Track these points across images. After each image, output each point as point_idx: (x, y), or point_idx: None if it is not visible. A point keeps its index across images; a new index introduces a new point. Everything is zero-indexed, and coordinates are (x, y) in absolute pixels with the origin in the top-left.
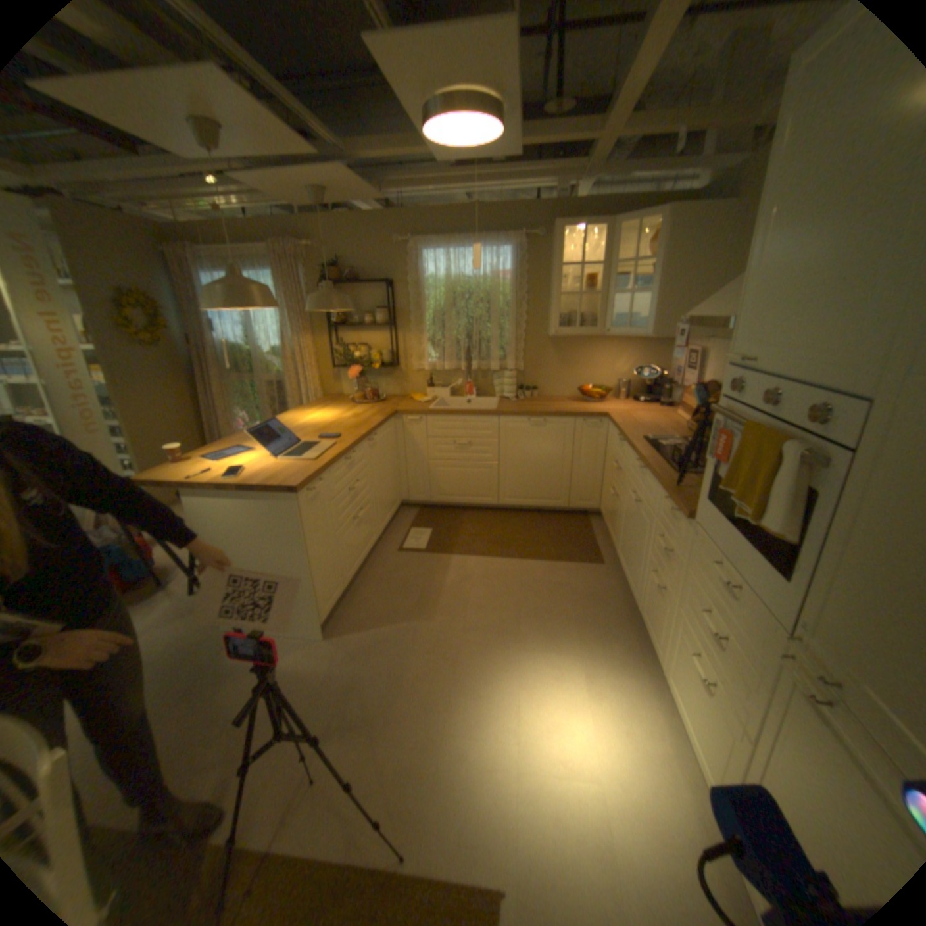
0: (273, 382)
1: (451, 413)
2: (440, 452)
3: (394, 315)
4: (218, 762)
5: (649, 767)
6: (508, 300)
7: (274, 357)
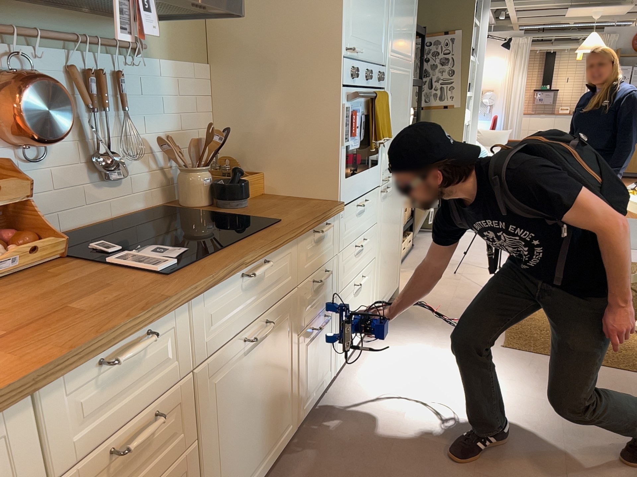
0: None
1: None
2: None
3: None
4: None
5: (383, 363)
6: None
7: None
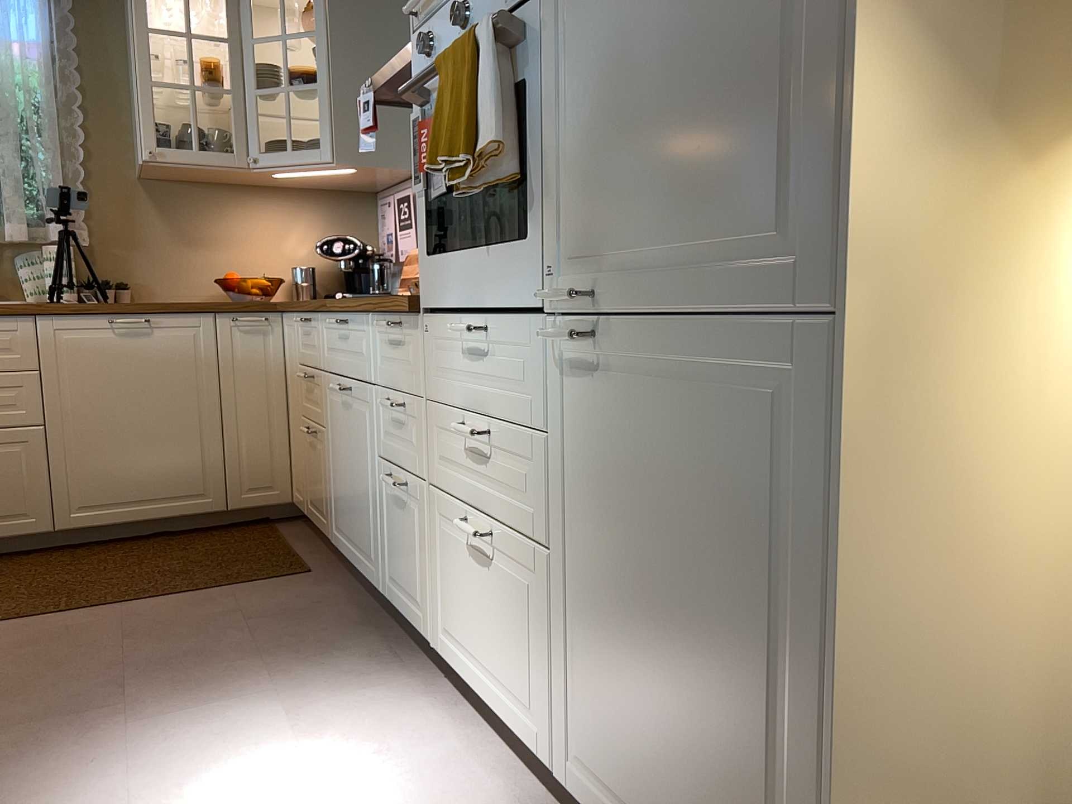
0: None
1: None
2: None
3: None
4: None
5: (428, 787)
6: (41, 97)
7: None
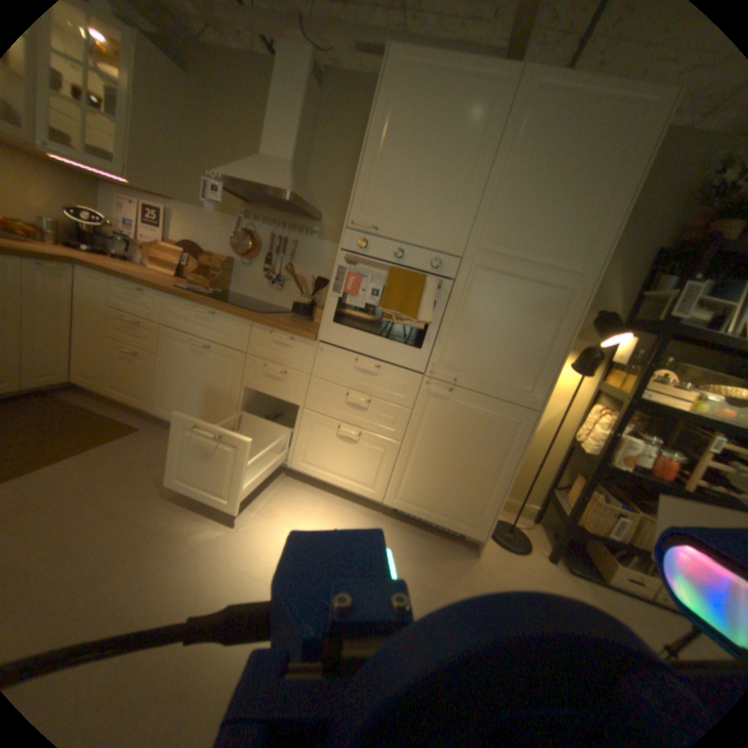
0: None
1: None
2: None
3: None
4: None
5: (328, 516)
6: None
7: None
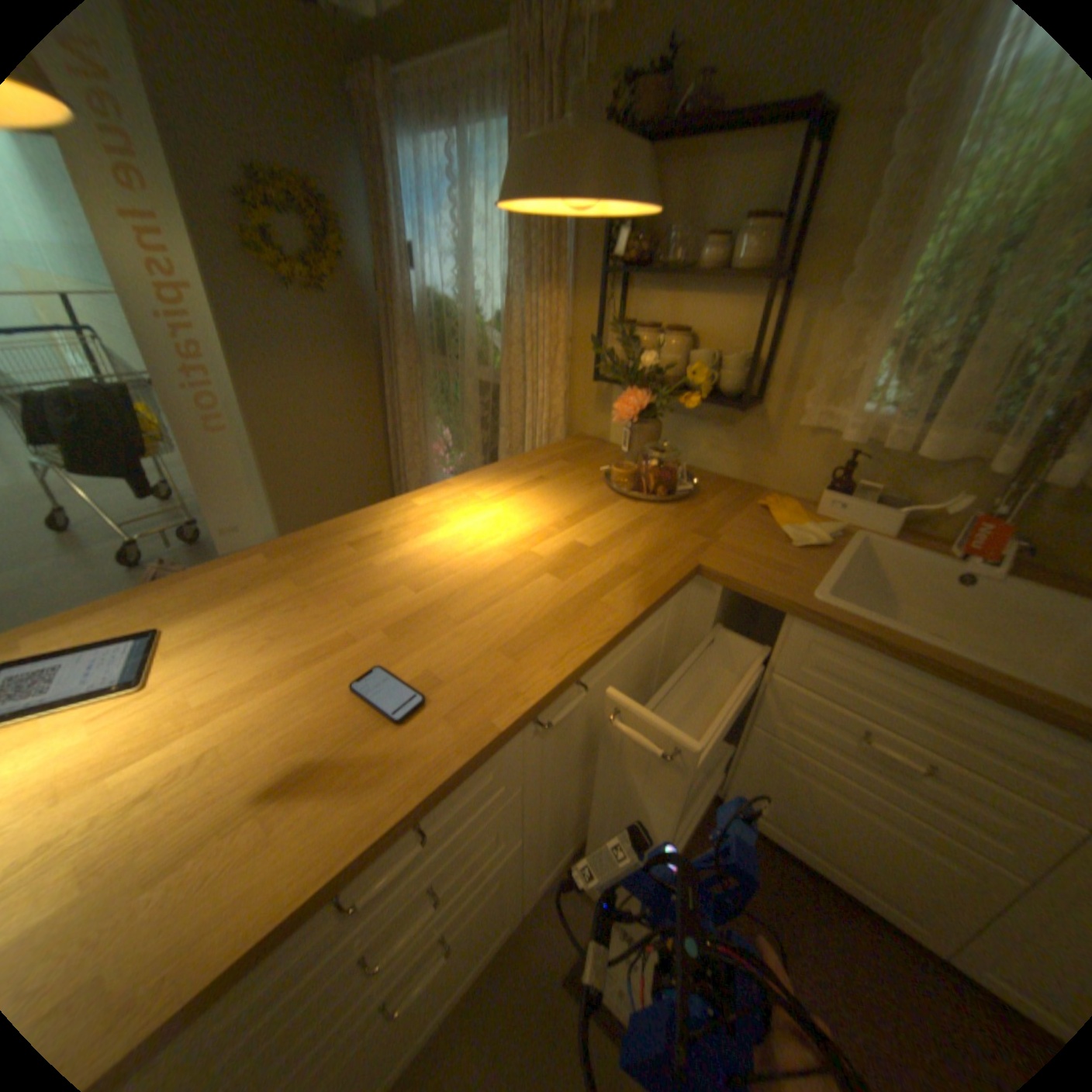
0: (491, 385)
1: (909, 656)
2: (806, 731)
3: (805, 239)
4: None
5: None
6: None
7: (501, 333)
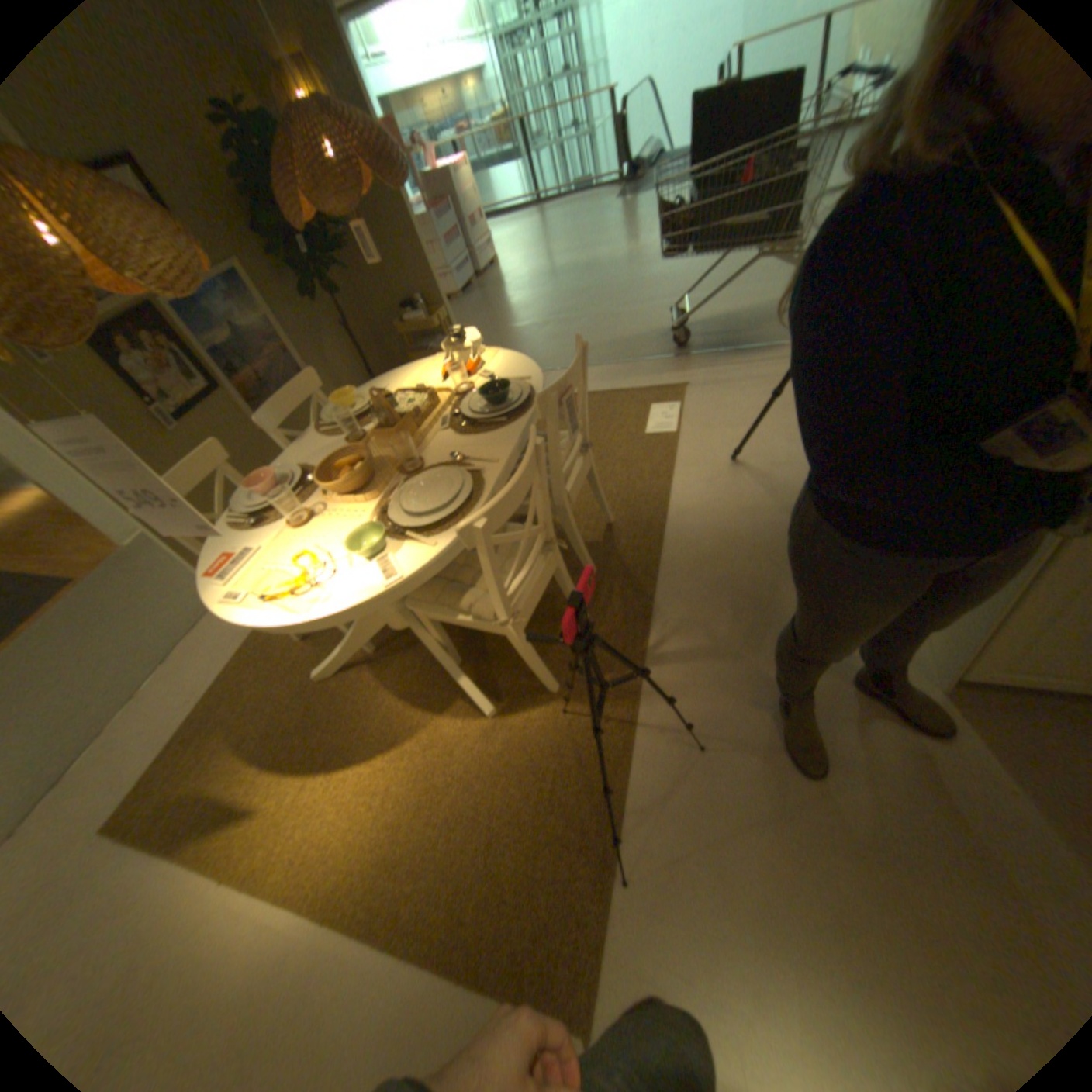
0: None
1: None
2: None
3: None
4: (720, 640)
5: None
6: None
7: None
